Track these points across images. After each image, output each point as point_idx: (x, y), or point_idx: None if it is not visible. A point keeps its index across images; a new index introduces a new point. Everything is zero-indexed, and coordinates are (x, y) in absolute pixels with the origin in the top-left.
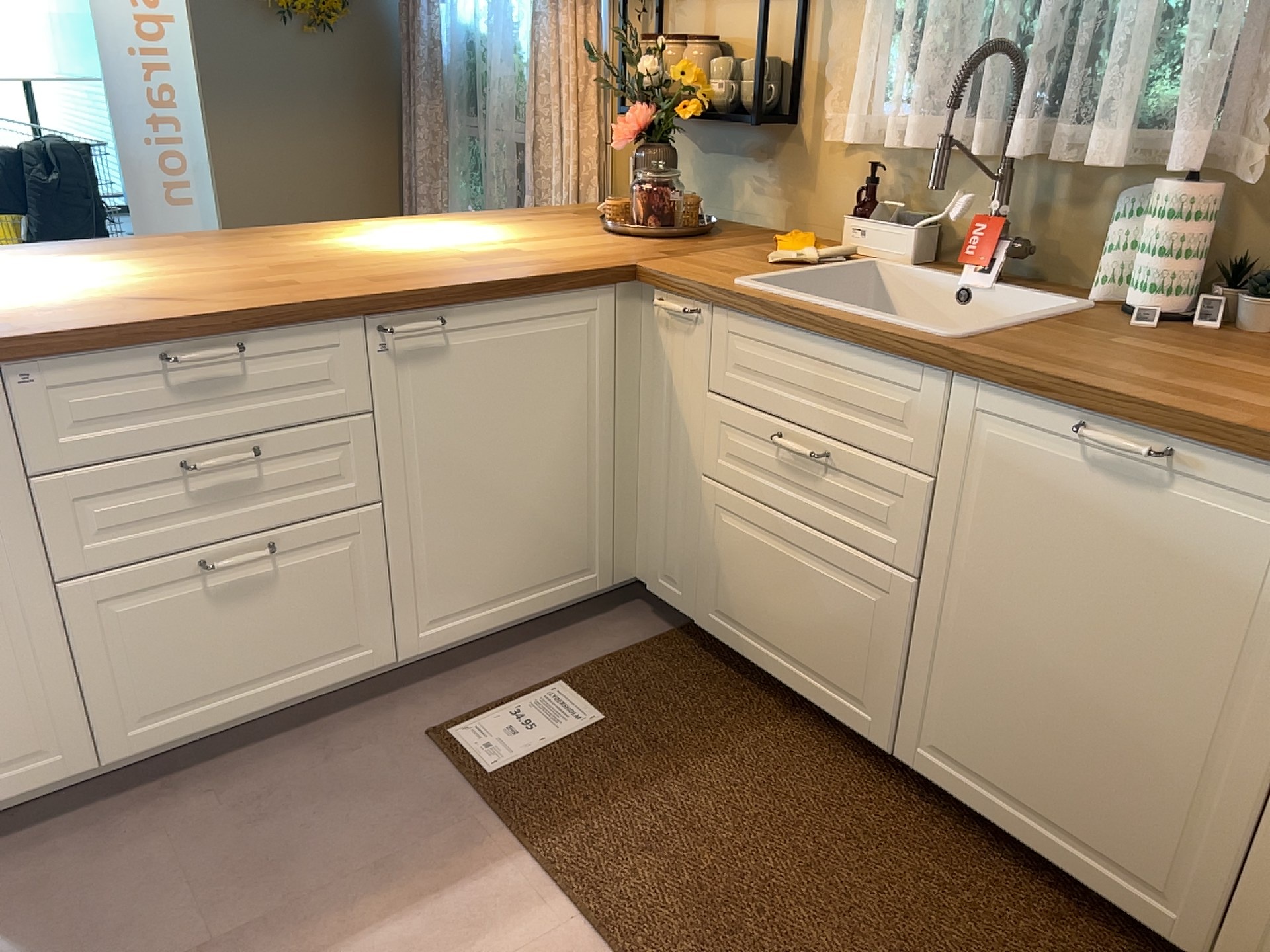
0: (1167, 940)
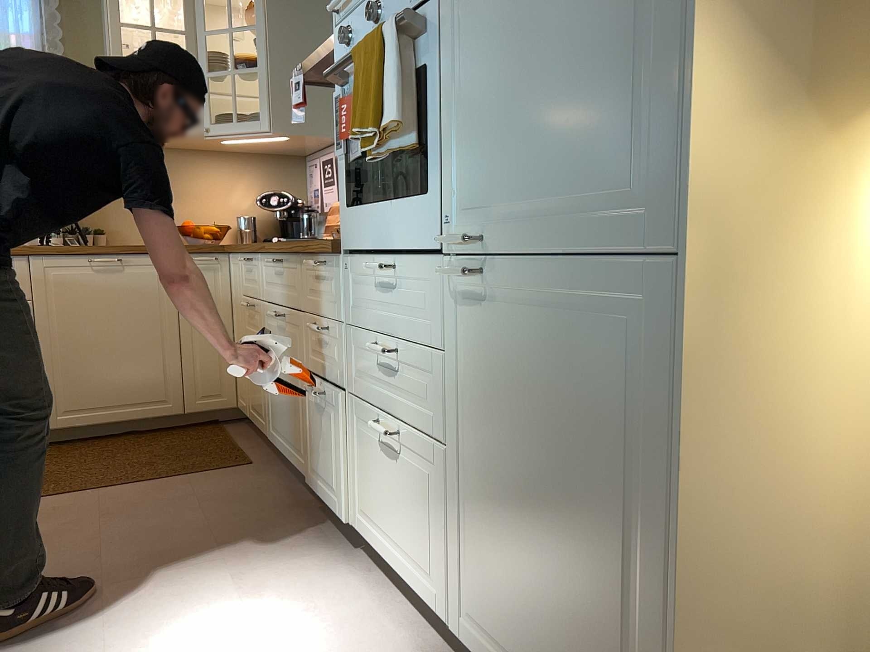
0: (171, 415)
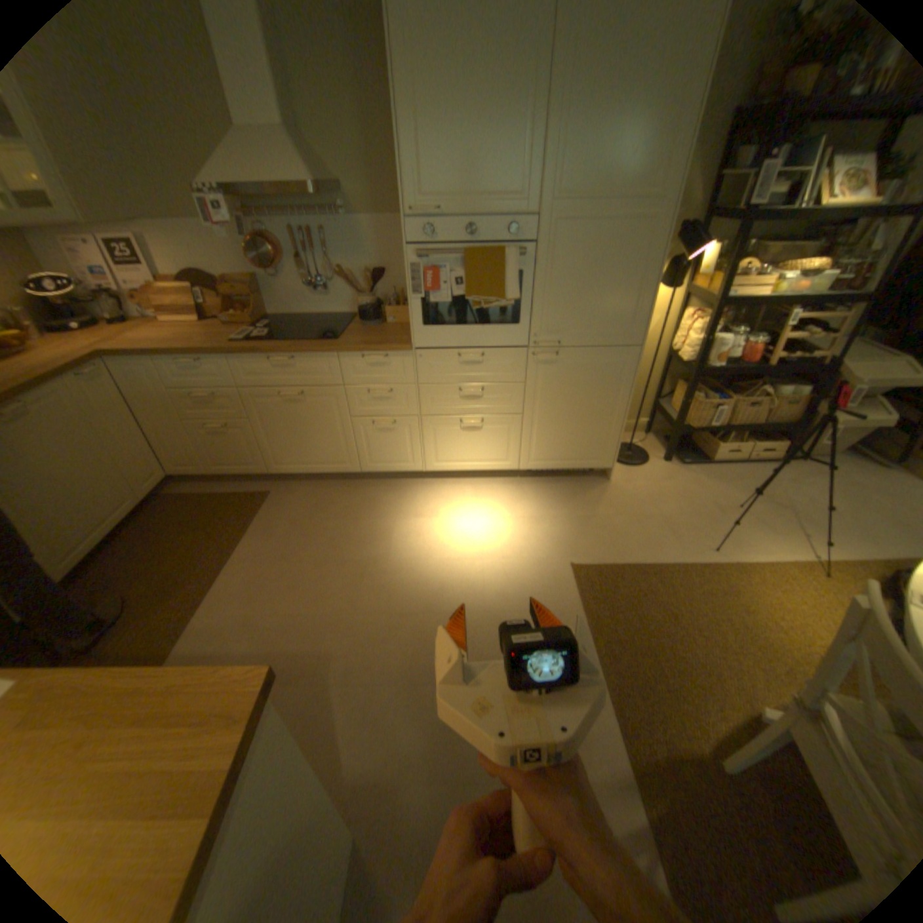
0: (133, 509)
